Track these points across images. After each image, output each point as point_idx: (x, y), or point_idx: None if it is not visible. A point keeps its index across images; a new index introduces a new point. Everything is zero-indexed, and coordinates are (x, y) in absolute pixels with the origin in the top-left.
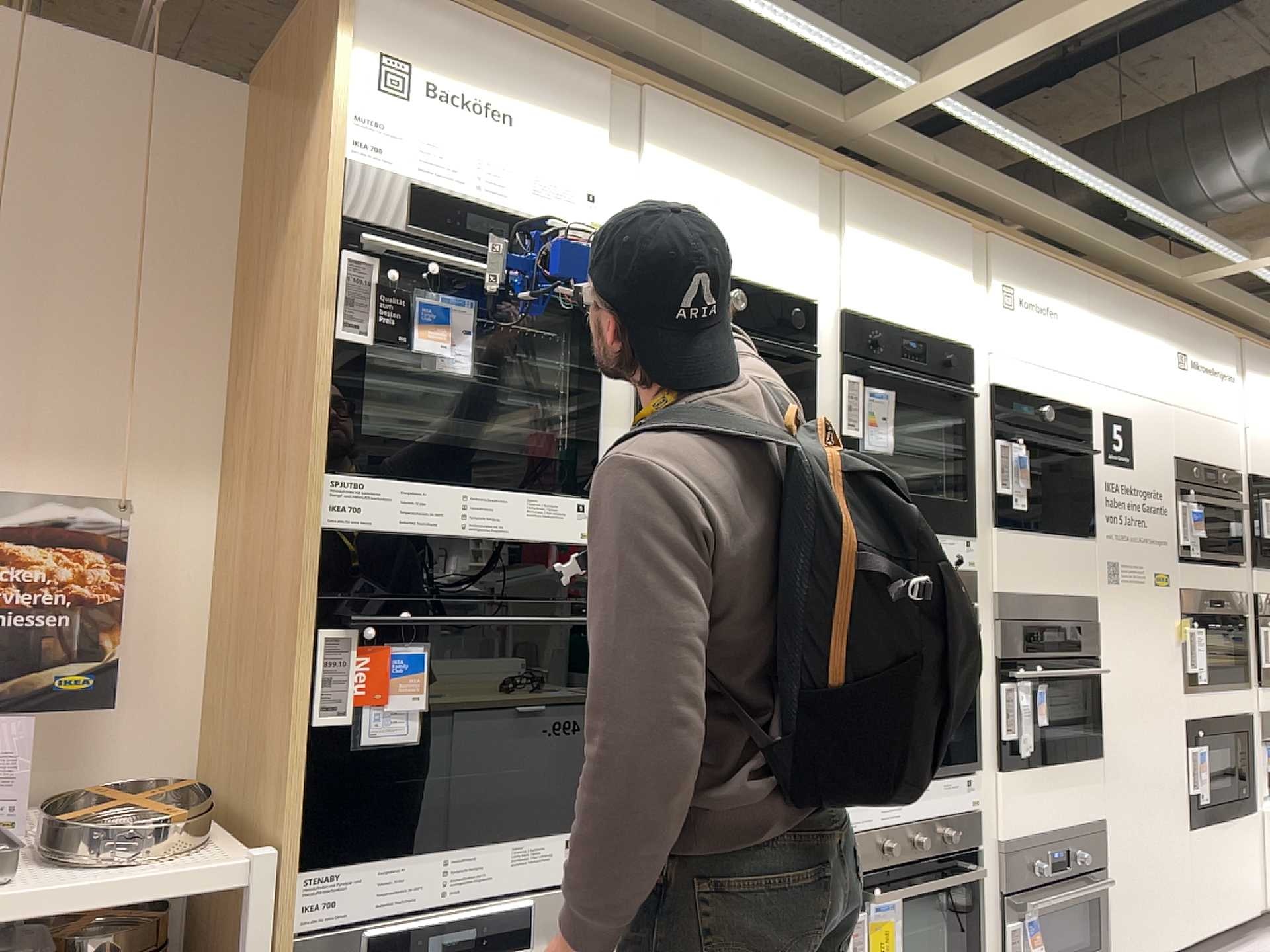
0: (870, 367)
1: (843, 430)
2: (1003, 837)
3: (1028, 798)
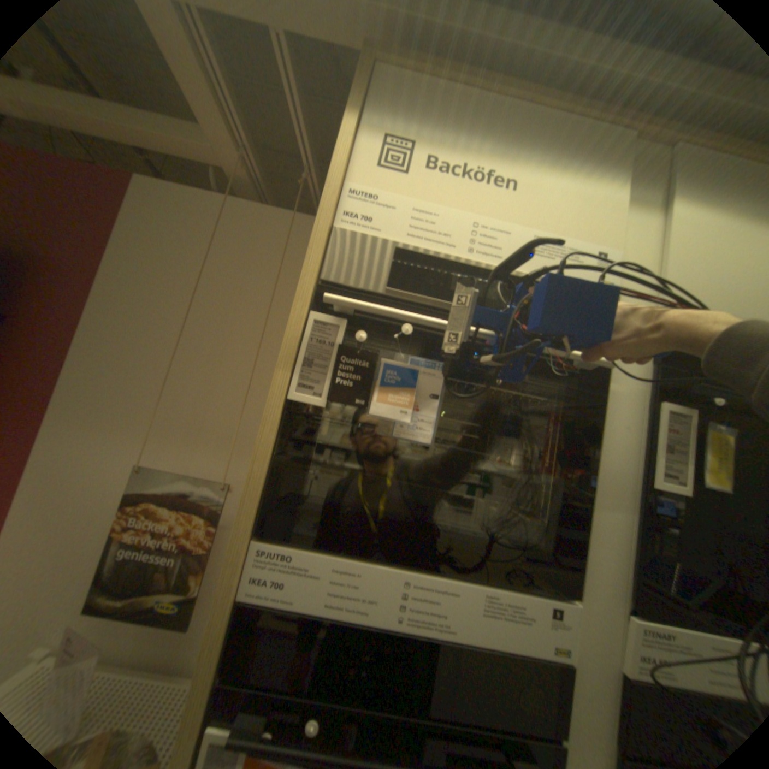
0: None
1: None
2: None
3: None
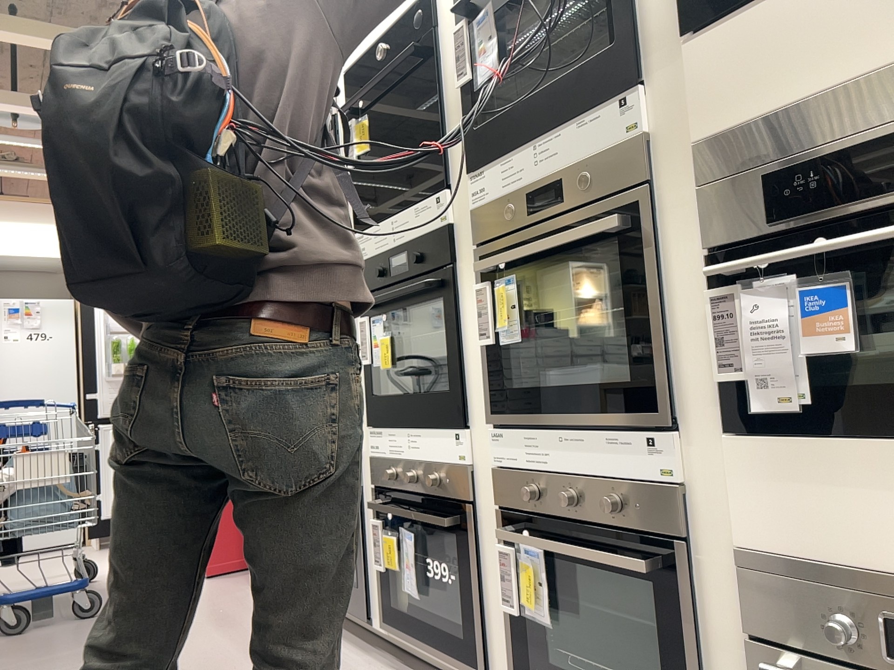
0: (452, 9)
1: (459, 84)
2: (738, 545)
3: (809, 495)
